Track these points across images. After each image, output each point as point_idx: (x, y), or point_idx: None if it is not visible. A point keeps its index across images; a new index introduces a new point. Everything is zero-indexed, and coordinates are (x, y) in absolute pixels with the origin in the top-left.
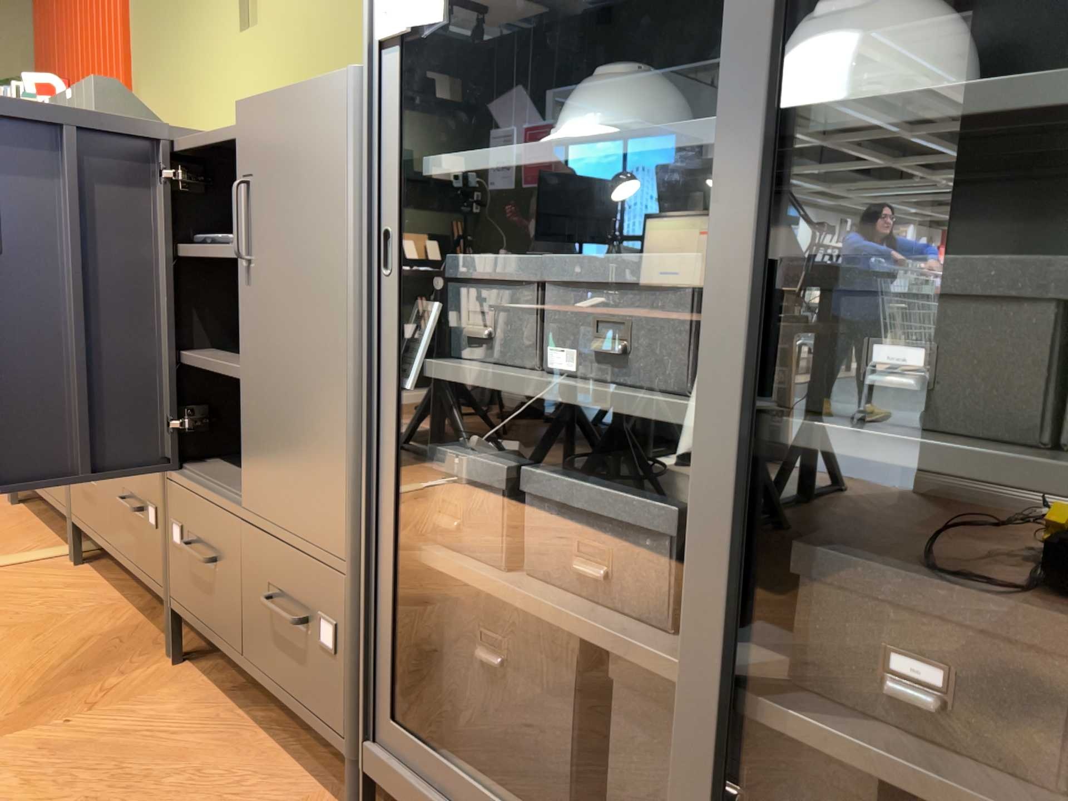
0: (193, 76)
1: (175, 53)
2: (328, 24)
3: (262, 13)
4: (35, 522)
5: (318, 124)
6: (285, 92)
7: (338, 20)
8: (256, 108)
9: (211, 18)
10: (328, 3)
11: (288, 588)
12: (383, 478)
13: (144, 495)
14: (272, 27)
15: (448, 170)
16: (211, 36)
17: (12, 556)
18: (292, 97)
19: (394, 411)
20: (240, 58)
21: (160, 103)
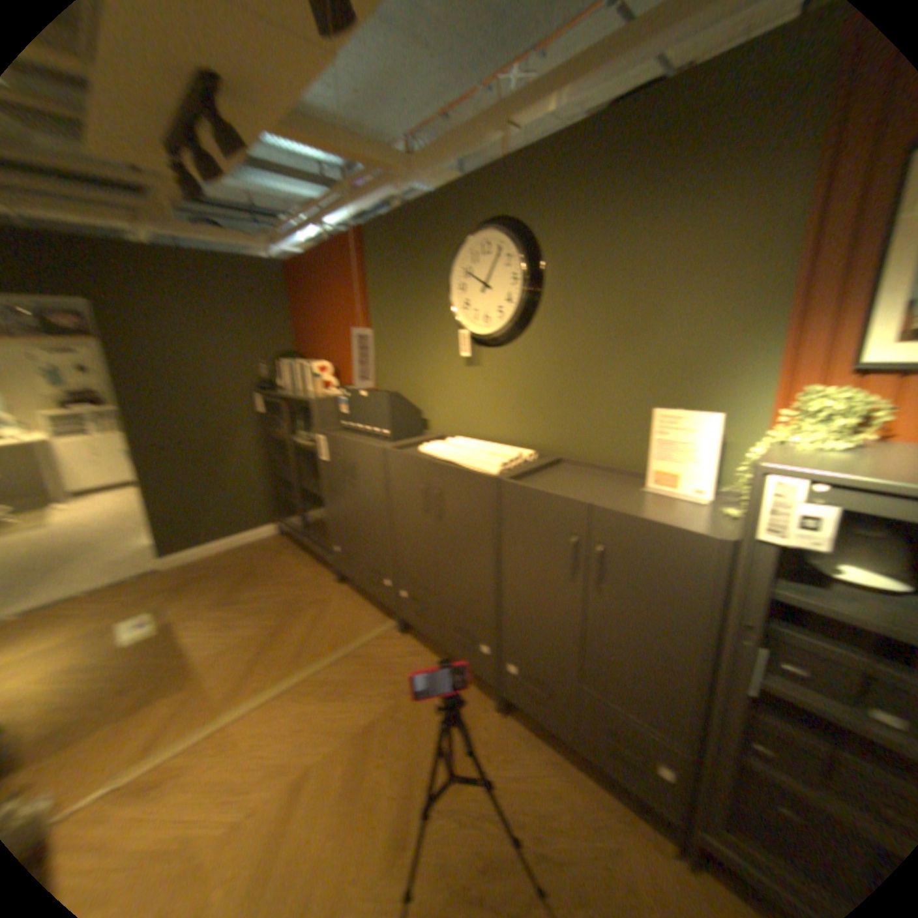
0: (424, 377)
1: (408, 360)
2: (541, 381)
3: (484, 360)
4: (357, 599)
5: (685, 551)
6: (638, 513)
7: (550, 382)
8: (614, 515)
9: (439, 351)
10: (541, 371)
11: (626, 737)
12: (730, 729)
13: (476, 636)
14: (492, 370)
15: (795, 603)
16: (439, 360)
17: (369, 632)
18: (655, 526)
19: (744, 705)
20: (464, 378)
21: (395, 382)
